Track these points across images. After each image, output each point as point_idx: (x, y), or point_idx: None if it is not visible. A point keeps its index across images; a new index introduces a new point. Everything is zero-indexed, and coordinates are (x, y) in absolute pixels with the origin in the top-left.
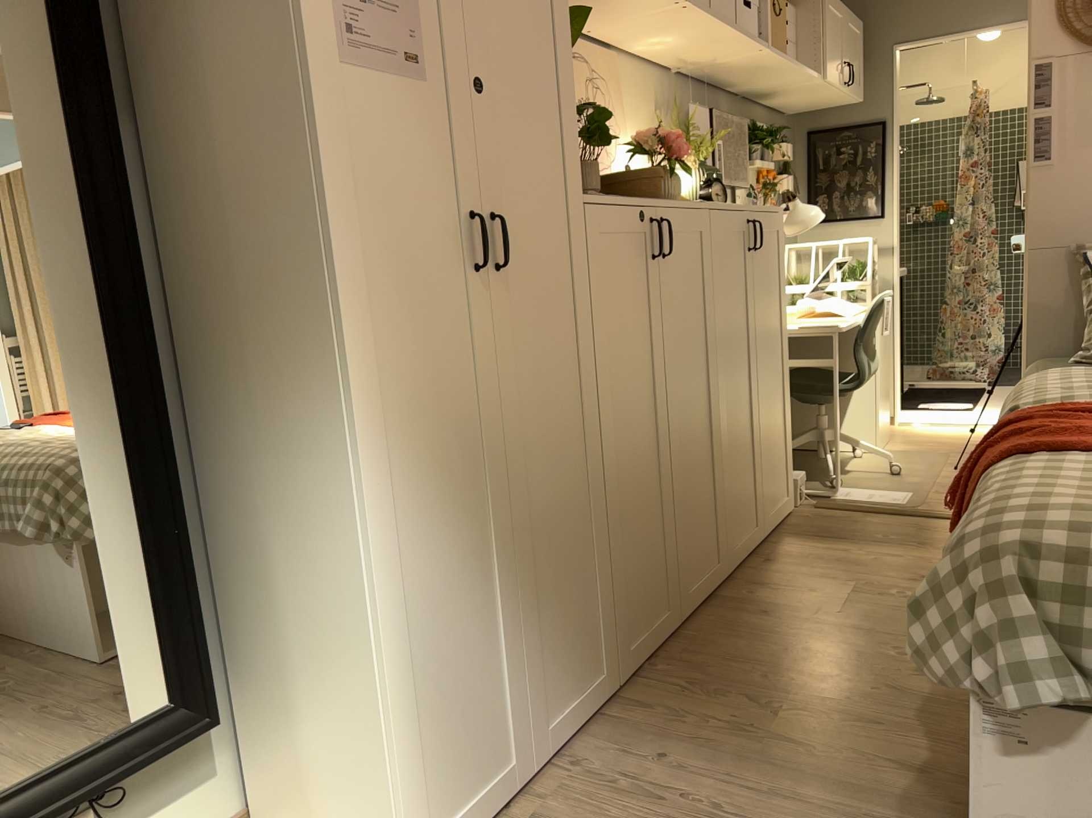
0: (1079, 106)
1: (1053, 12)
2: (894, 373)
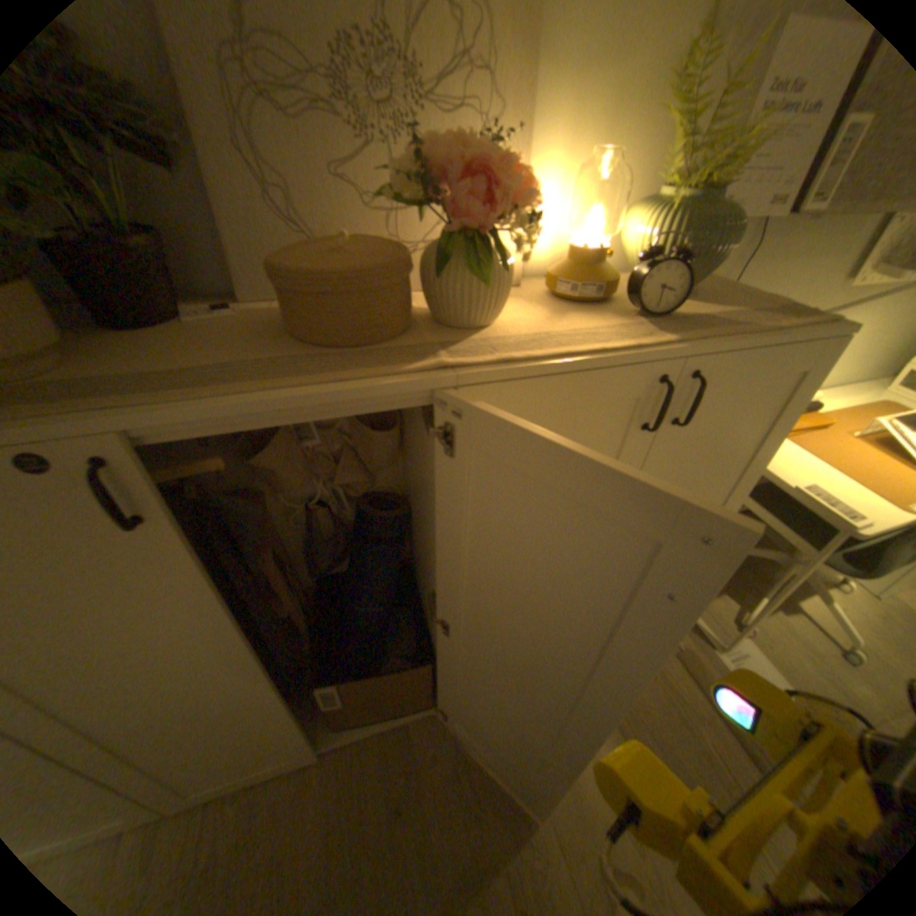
0: None
1: None
2: None
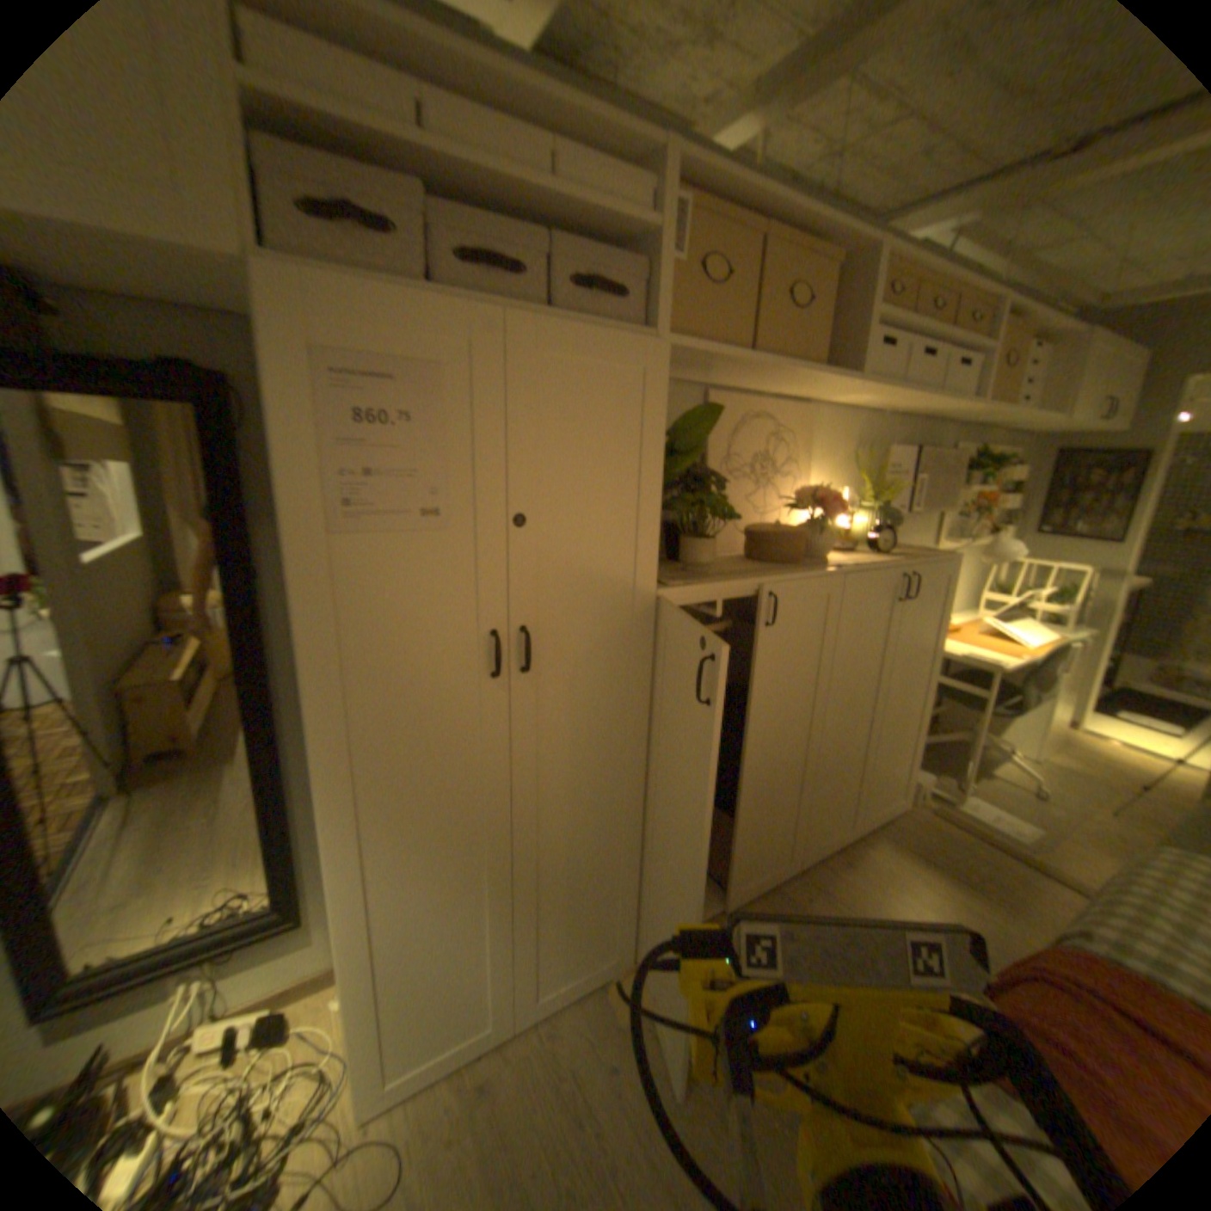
0: None
1: None
2: (1098, 689)
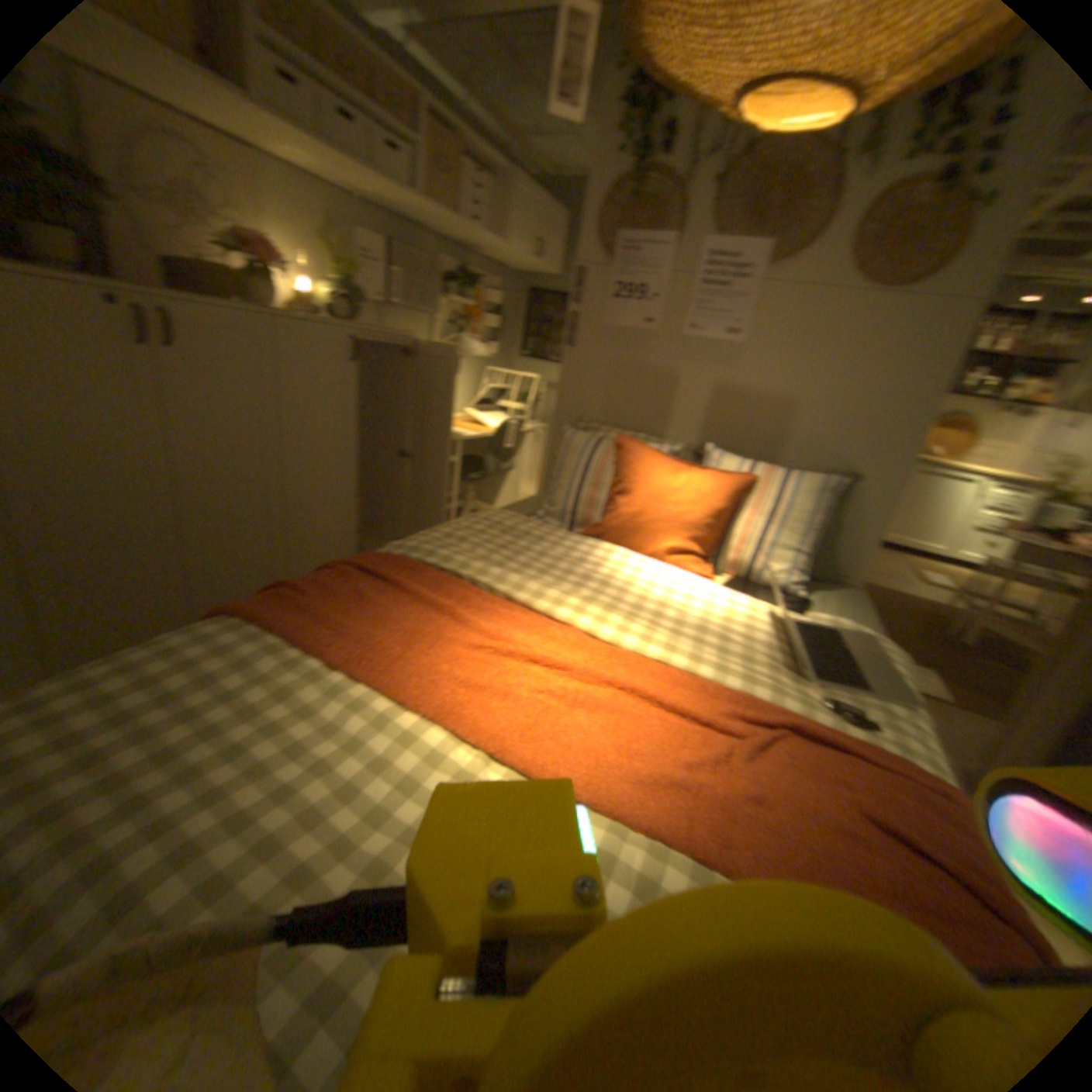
0: (603, 305)
1: (599, 217)
2: None
